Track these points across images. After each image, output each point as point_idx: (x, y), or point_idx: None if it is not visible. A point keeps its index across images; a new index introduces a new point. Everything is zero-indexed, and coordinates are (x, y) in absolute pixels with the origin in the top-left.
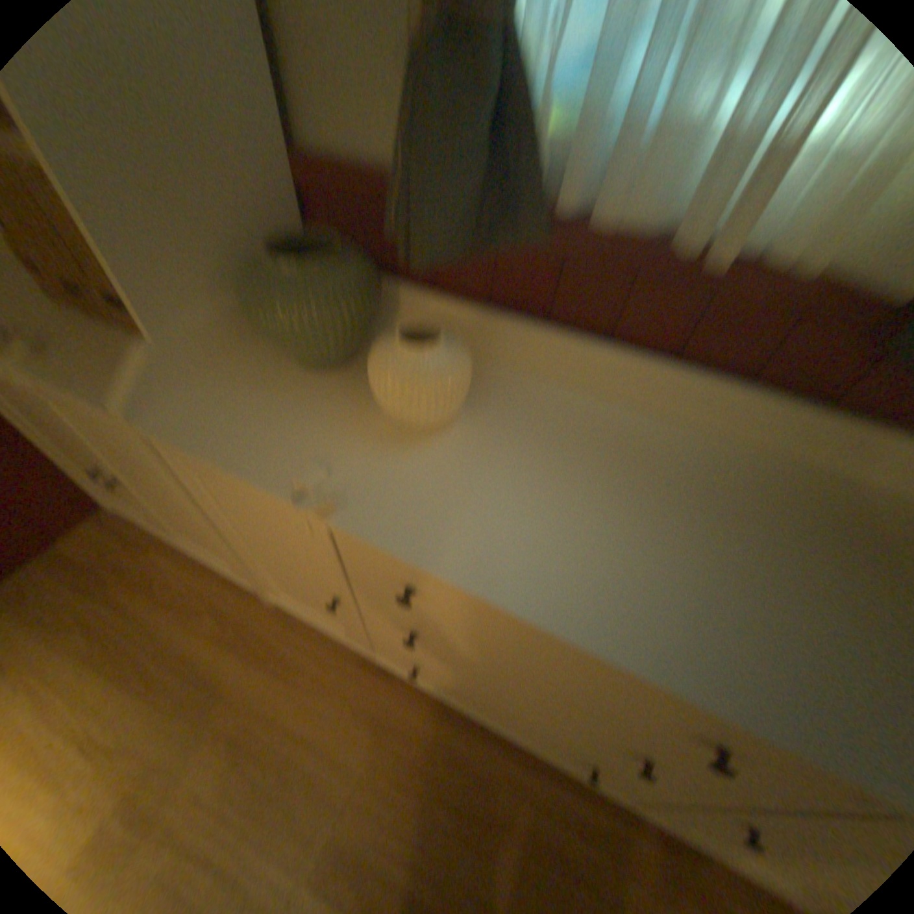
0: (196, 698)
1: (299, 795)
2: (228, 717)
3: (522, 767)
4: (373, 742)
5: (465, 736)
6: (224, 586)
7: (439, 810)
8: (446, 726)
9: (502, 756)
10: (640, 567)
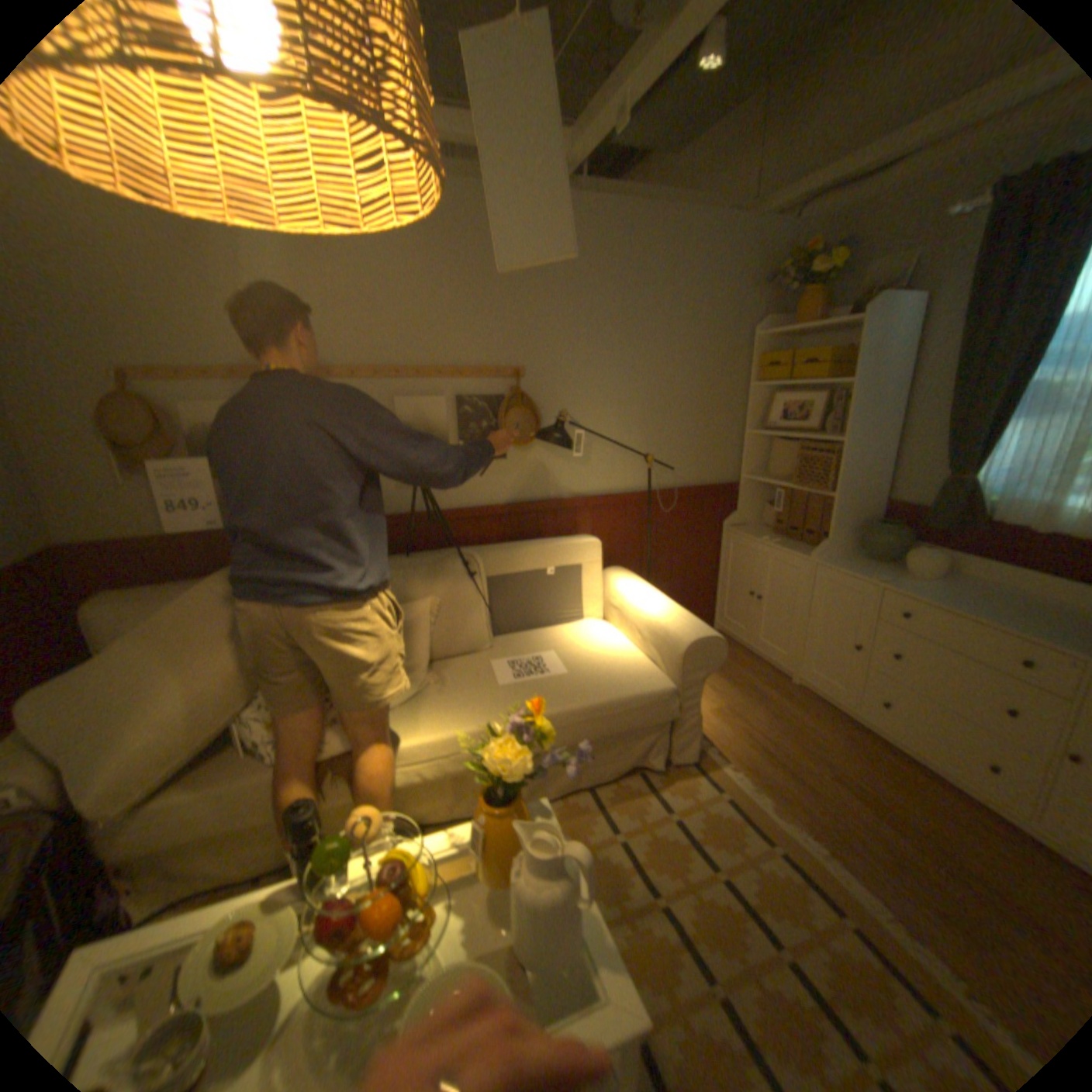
0: (757, 696)
1: (805, 740)
2: (771, 707)
3: (946, 792)
4: (848, 745)
5: (907, 767)
6: (770, 671)
7: (884, 778)
8: (895, 760)
9: (932, 784)
10: (1003, 614)
